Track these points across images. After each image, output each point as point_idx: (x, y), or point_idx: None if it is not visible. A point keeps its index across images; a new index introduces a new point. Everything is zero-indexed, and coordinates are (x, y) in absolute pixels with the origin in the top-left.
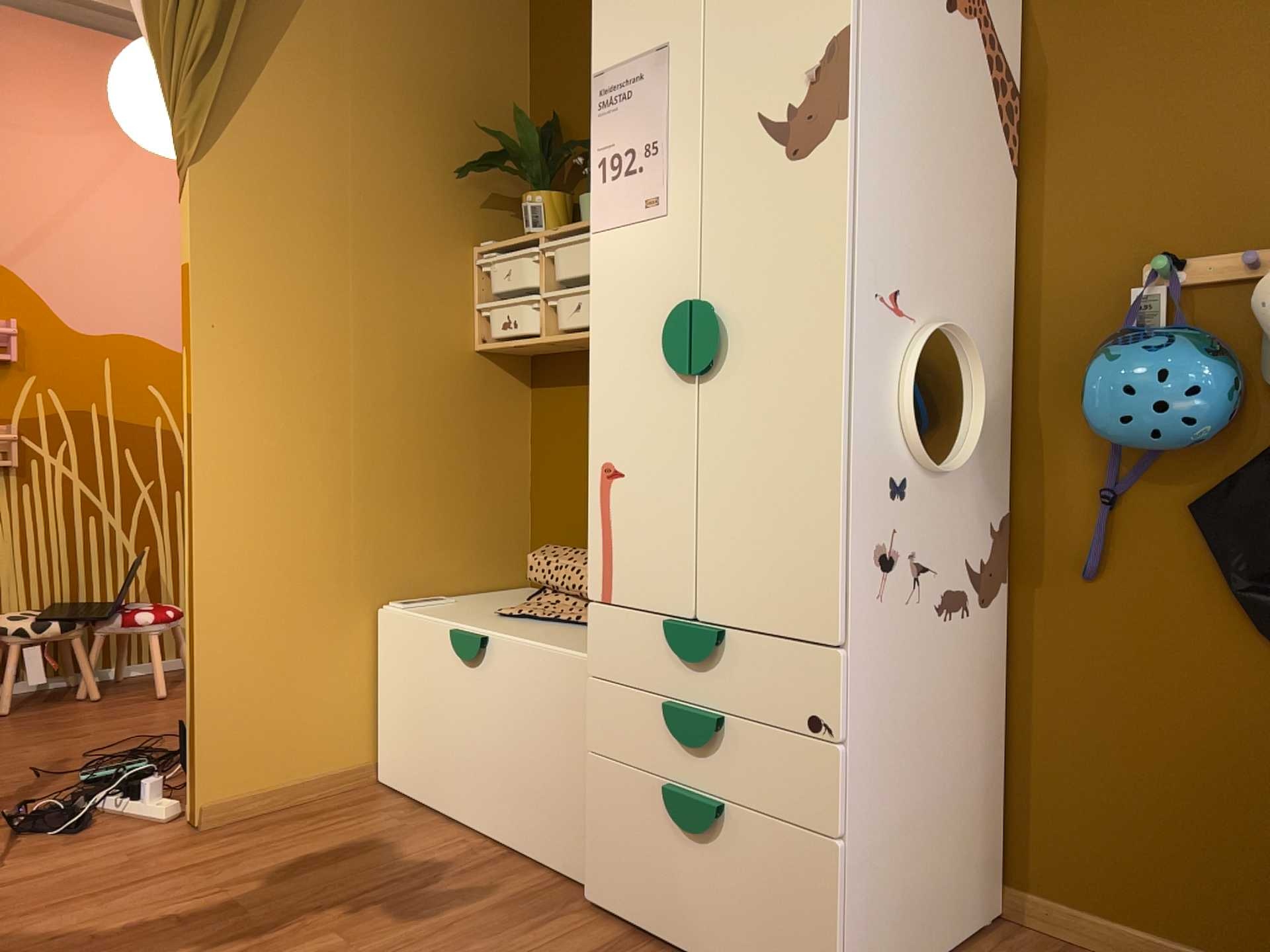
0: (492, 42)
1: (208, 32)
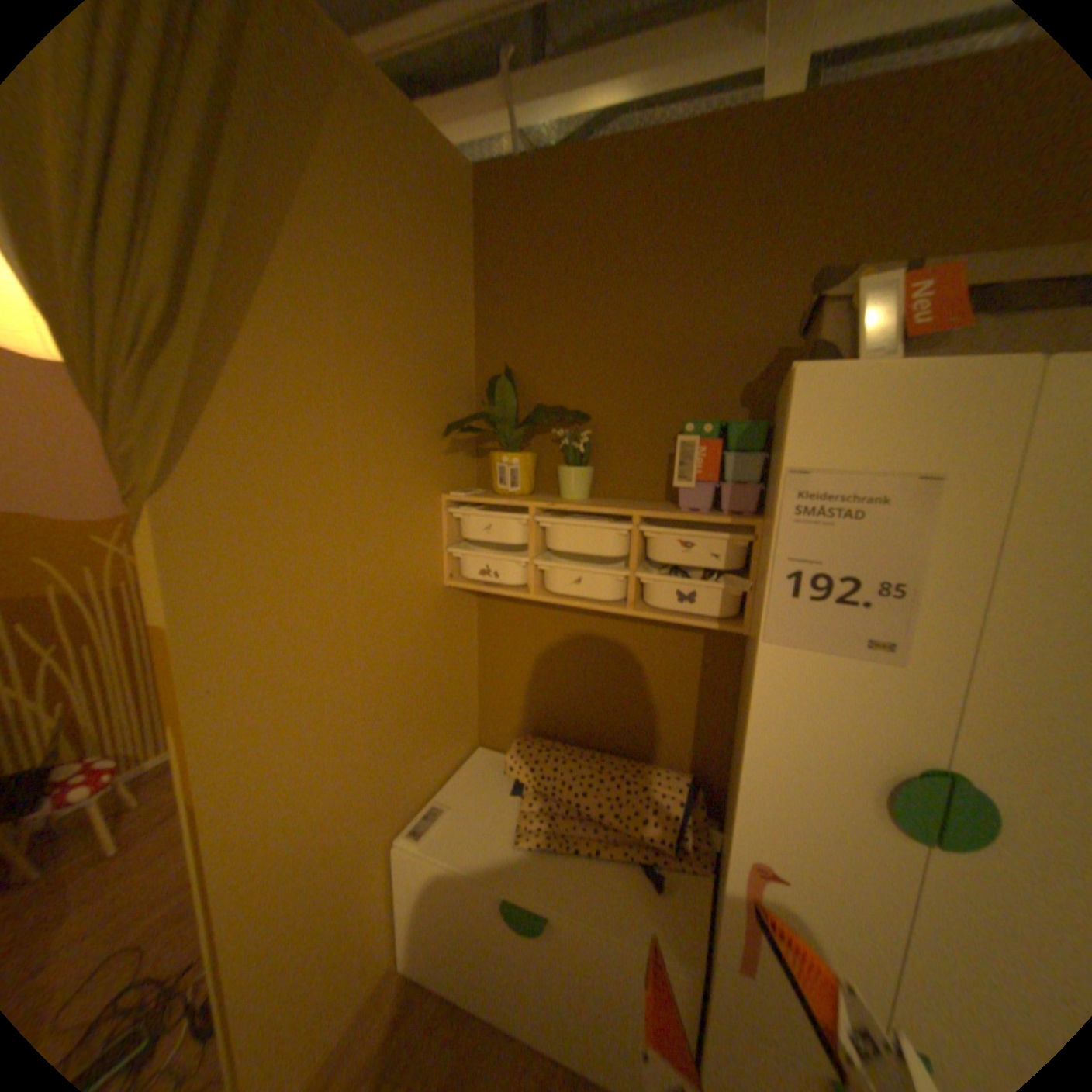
0: (449, 285)
1: (151, 291)
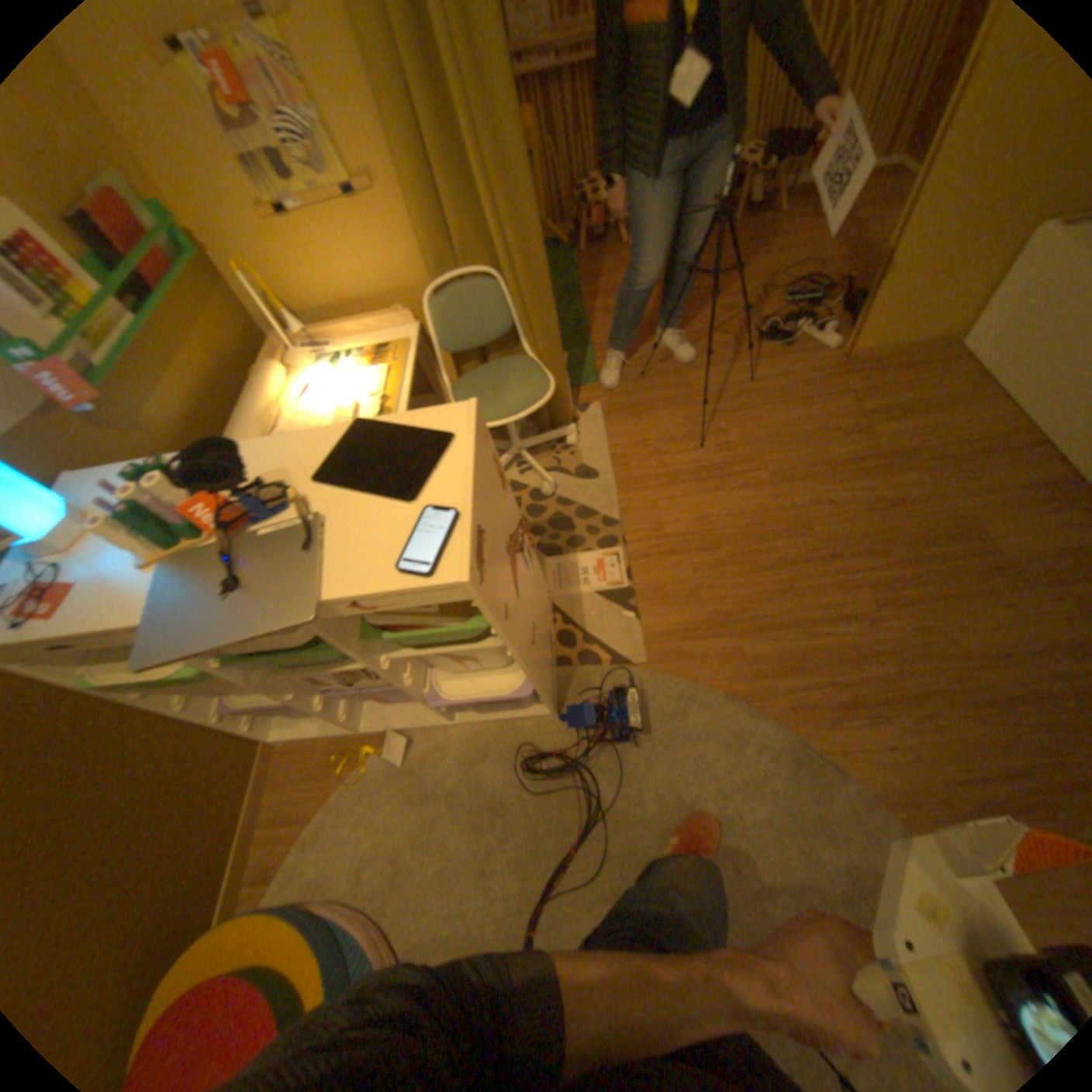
0: None
1: None
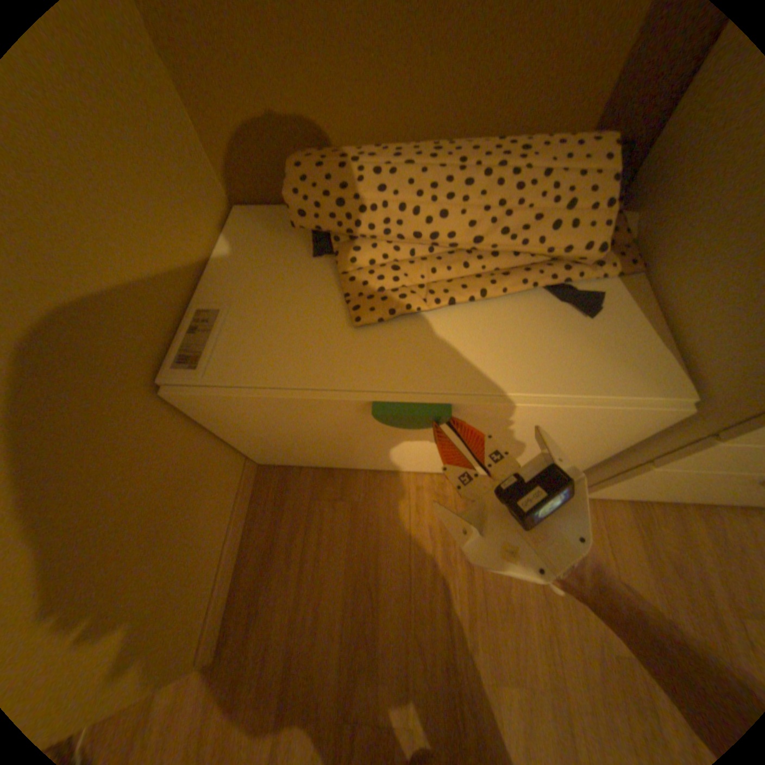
0: None
1: None
